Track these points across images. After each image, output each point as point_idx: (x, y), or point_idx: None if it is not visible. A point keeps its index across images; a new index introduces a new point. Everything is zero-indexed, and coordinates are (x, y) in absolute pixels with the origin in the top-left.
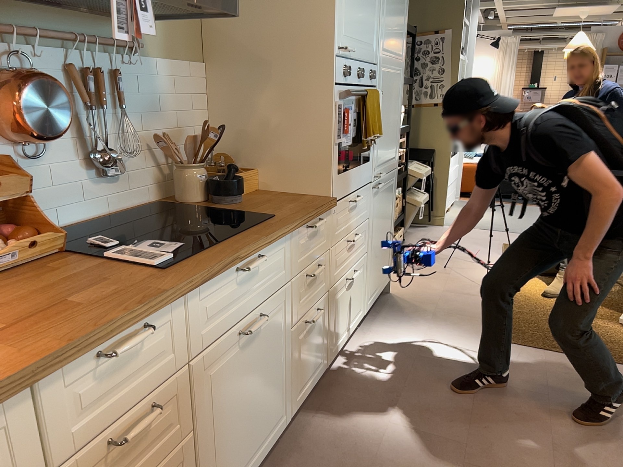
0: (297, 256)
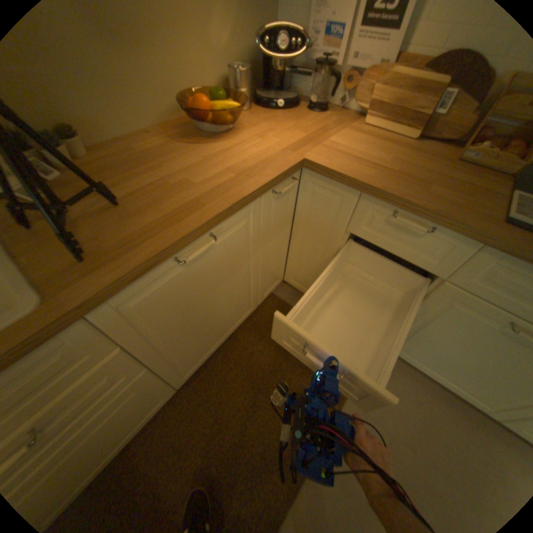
0: None
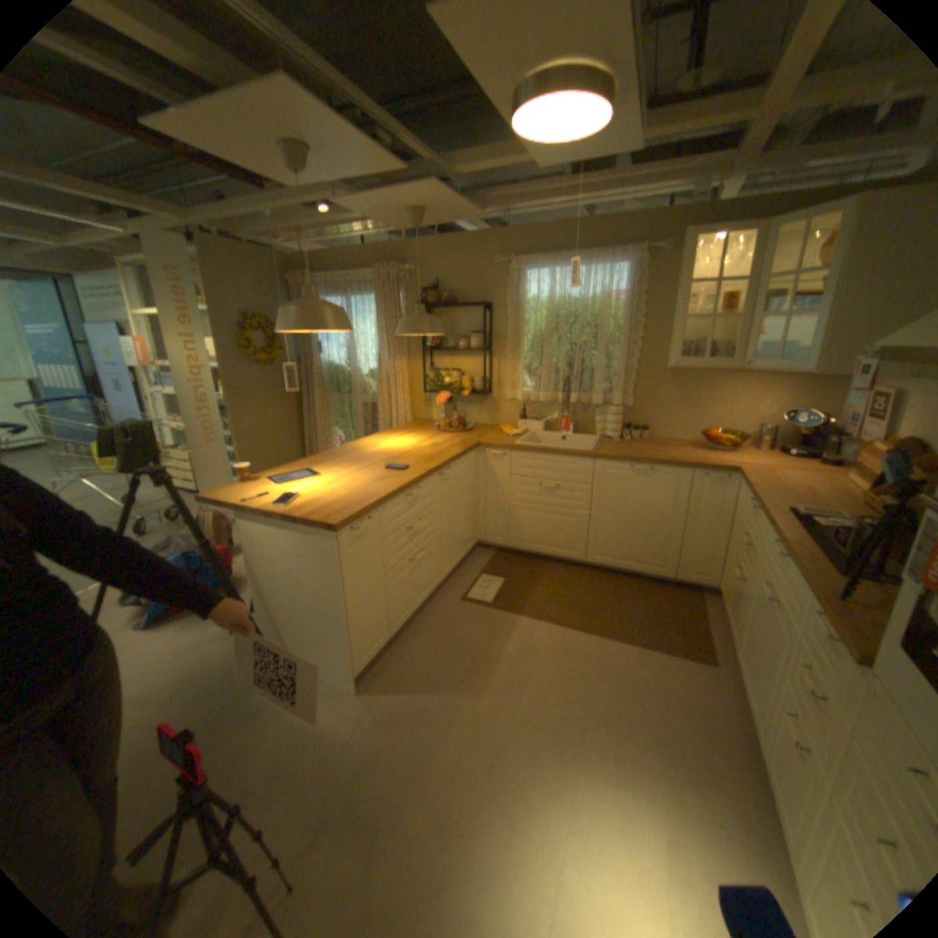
0: (811, 625)
